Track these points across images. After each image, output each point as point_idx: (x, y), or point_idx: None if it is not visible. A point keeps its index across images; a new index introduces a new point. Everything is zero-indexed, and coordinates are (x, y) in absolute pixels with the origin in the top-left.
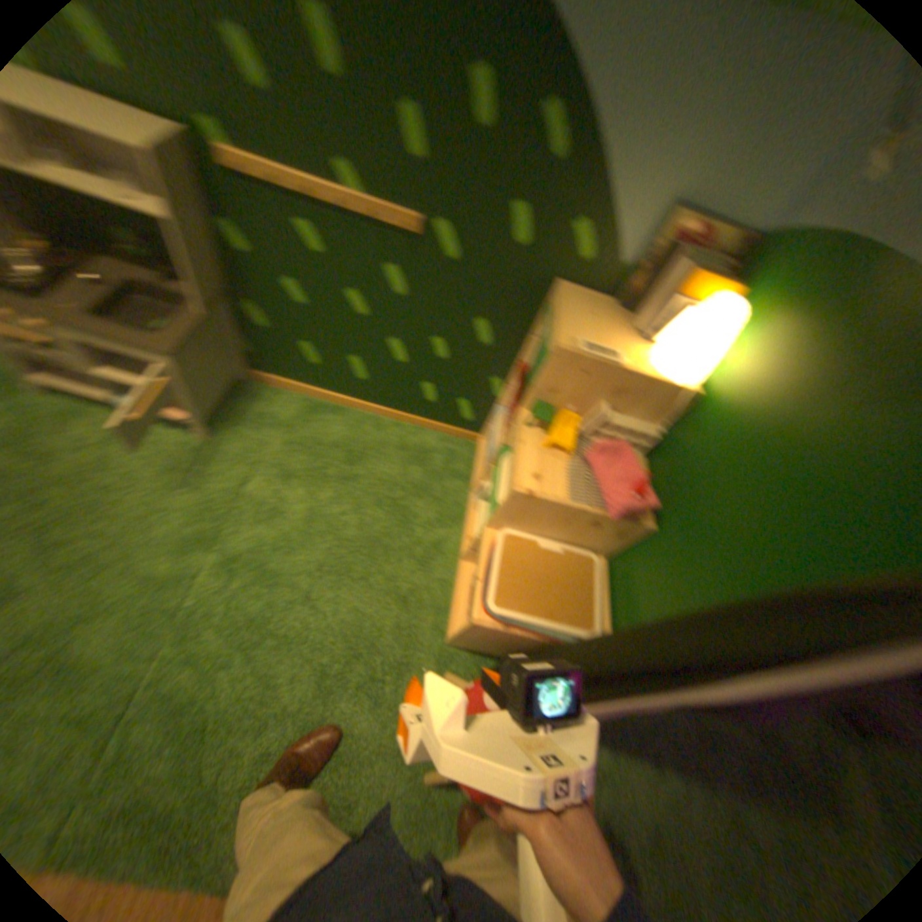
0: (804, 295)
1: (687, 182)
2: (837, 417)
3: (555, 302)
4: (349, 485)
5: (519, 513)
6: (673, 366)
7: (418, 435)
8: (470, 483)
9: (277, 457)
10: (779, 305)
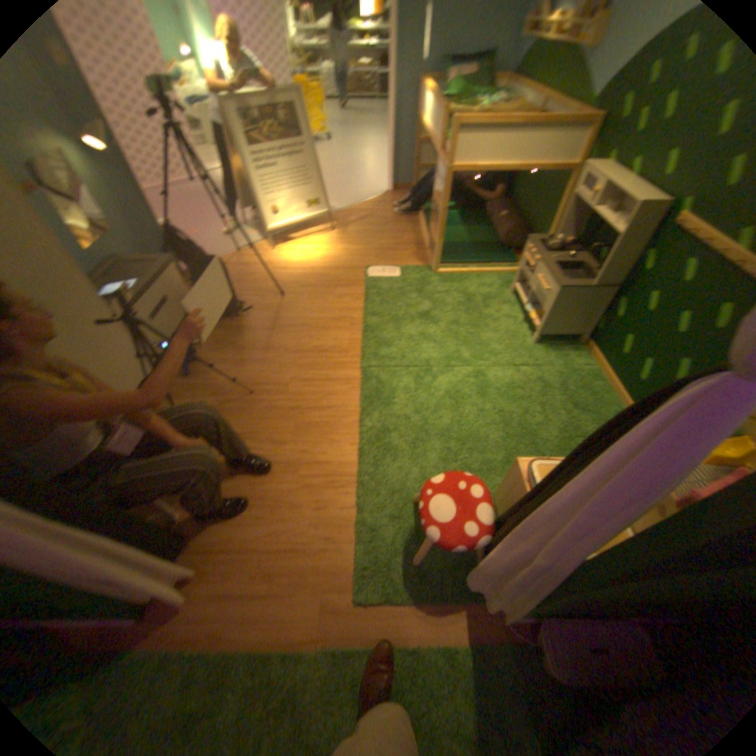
0: None
1: None
2: None
3: None
4: (560, 413)
5: None
6: None
7: None
8: None
9: (549, 374)
10: None
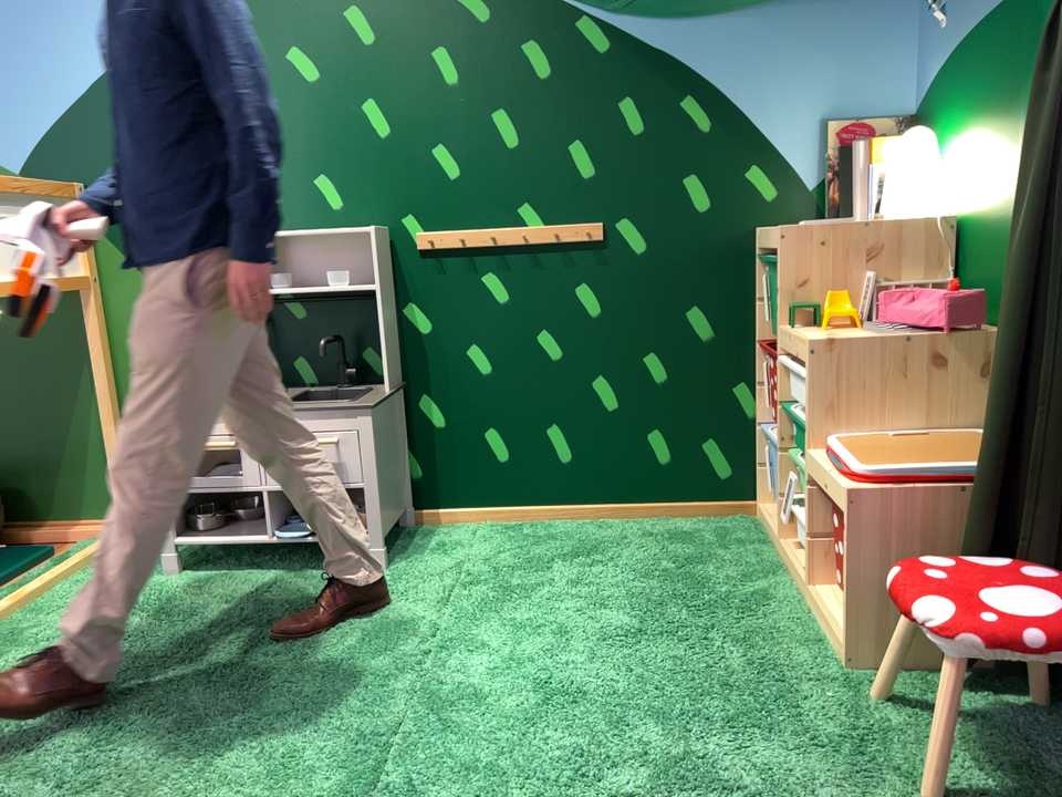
0: (960, 93)
1: (820, 105)
2: (1027, 90)
3: (763, 232)
4: (597, 570)
5: (836, 379)
6: (906, 203)
7: (667, 523)
8: (773, 540)
9: (485, 566)
10: (953, 116)
